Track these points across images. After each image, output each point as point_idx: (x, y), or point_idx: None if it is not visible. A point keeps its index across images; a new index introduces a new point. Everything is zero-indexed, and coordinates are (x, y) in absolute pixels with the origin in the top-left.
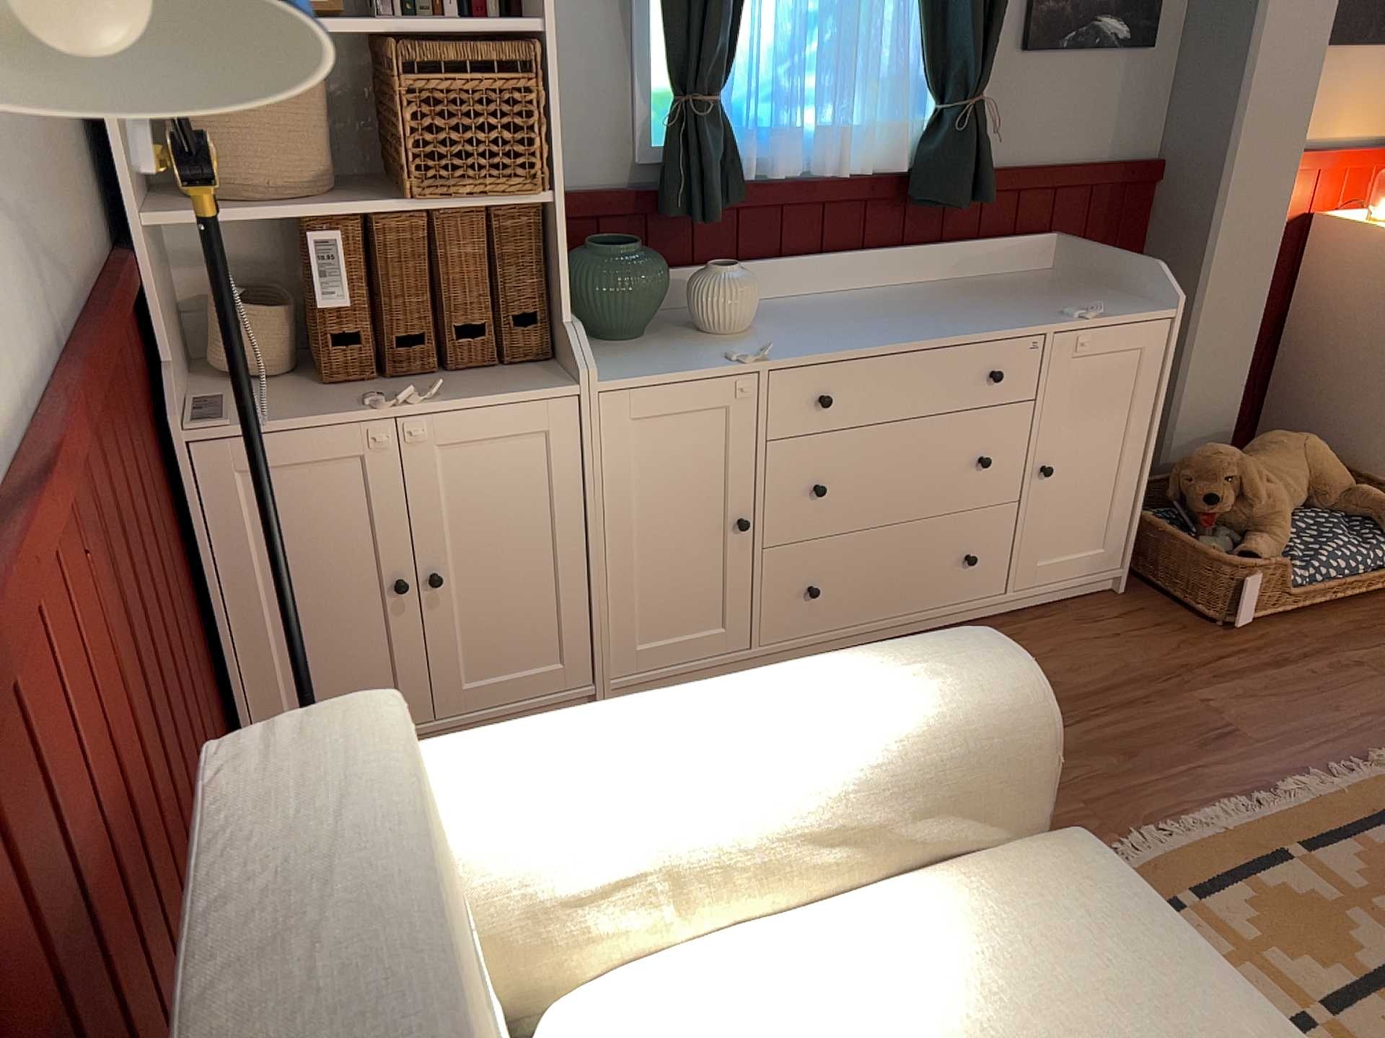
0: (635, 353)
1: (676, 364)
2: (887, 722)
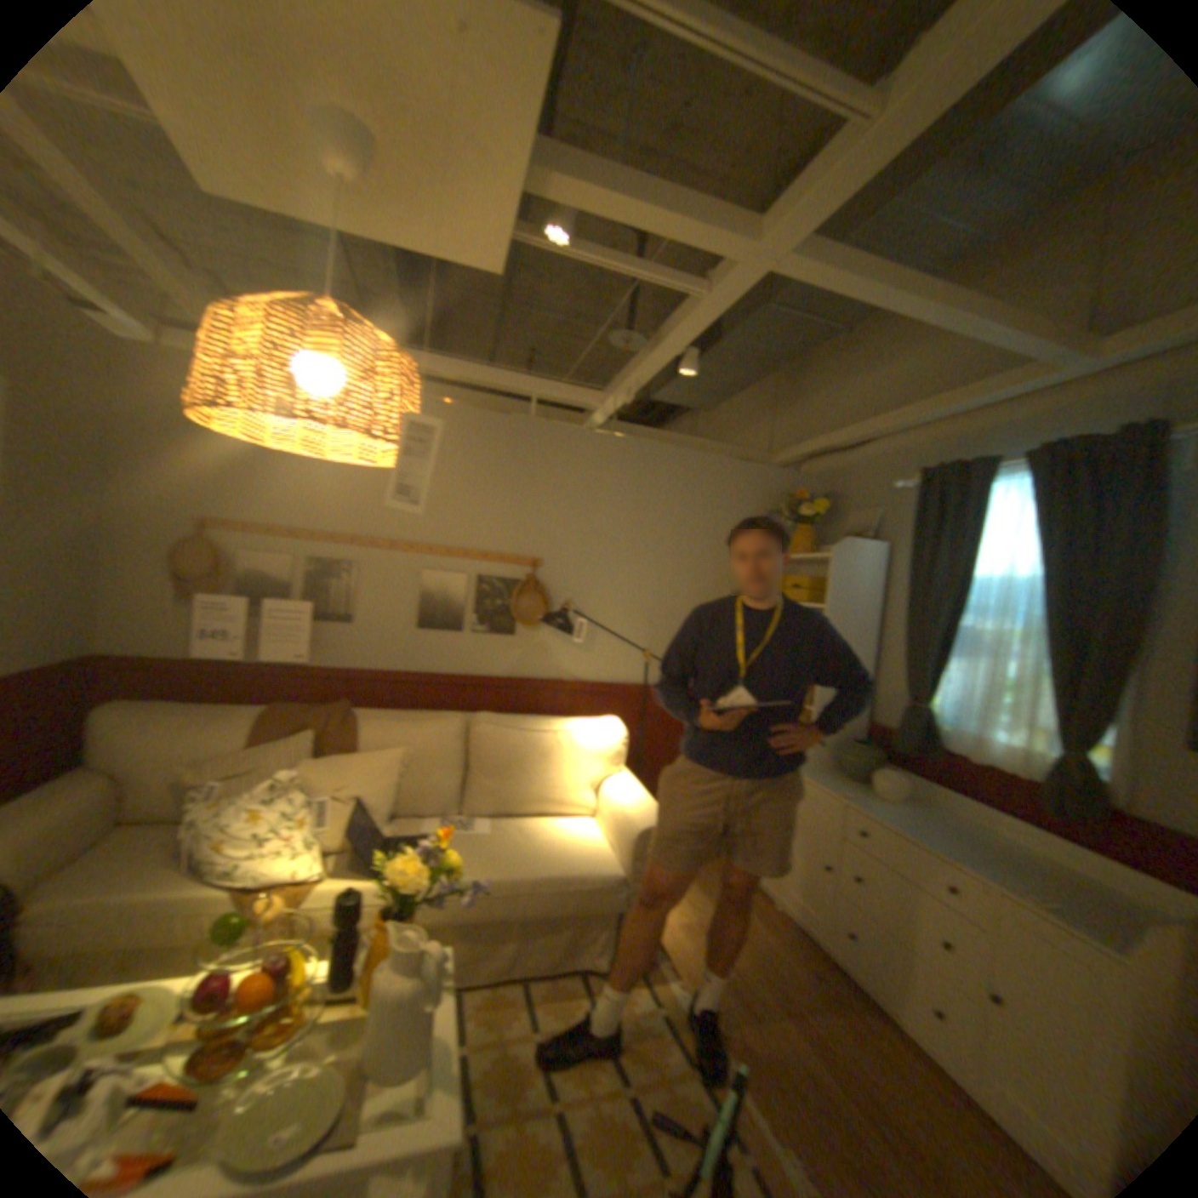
0: (835, 781)
1: (826, 786)
2: (627, 808)
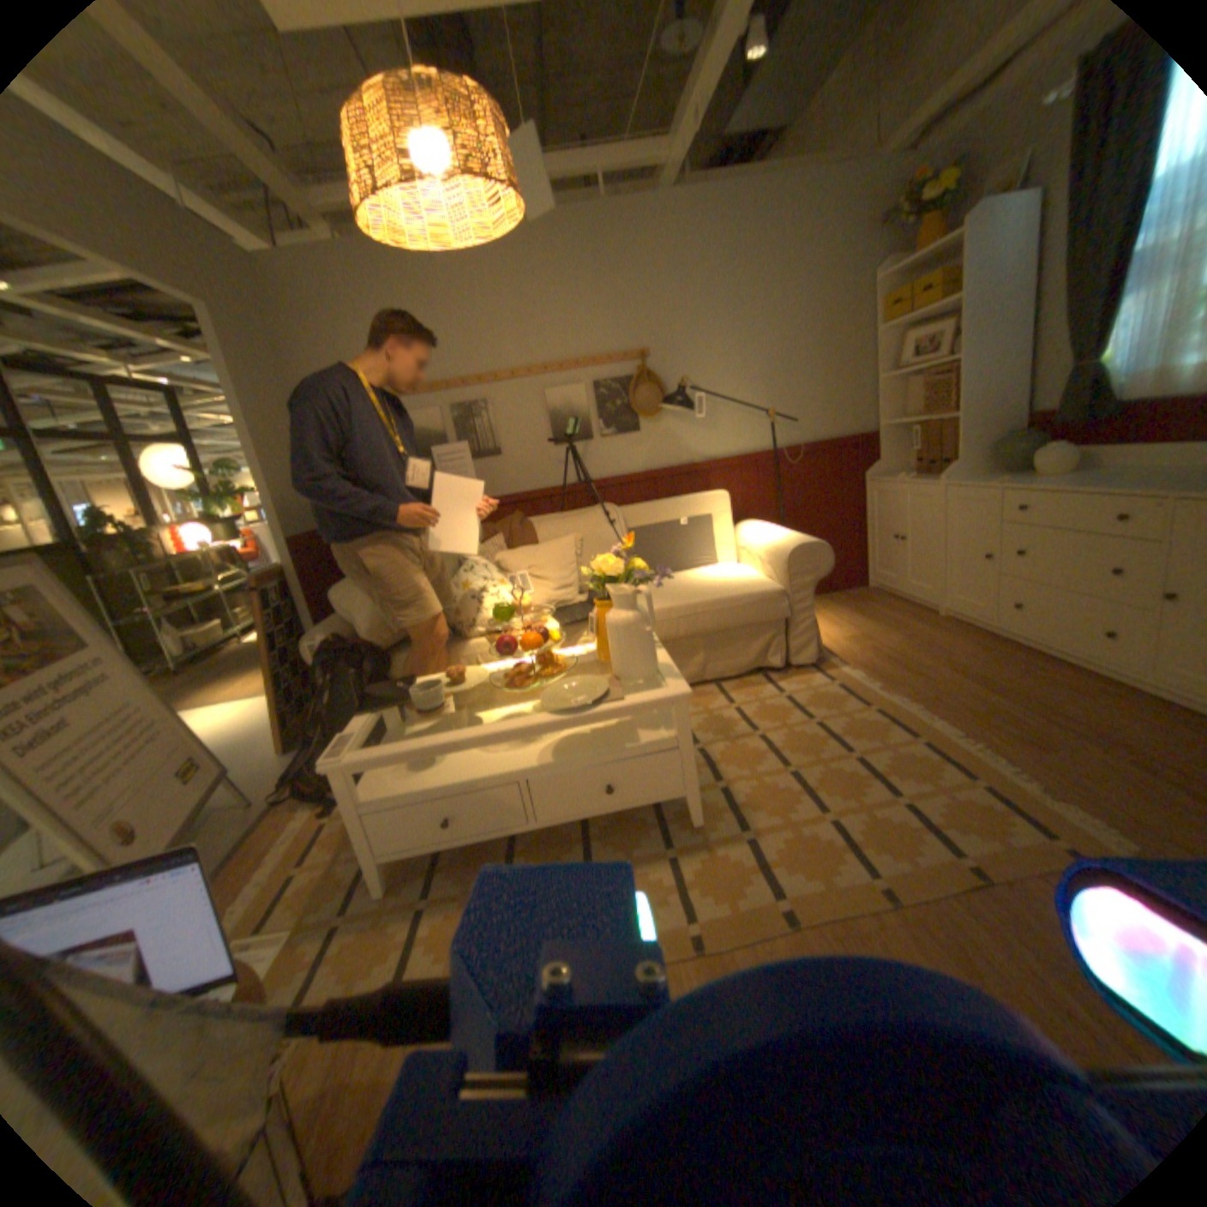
0: (991, 476)
1: (980, 480)
2: (776, 540)
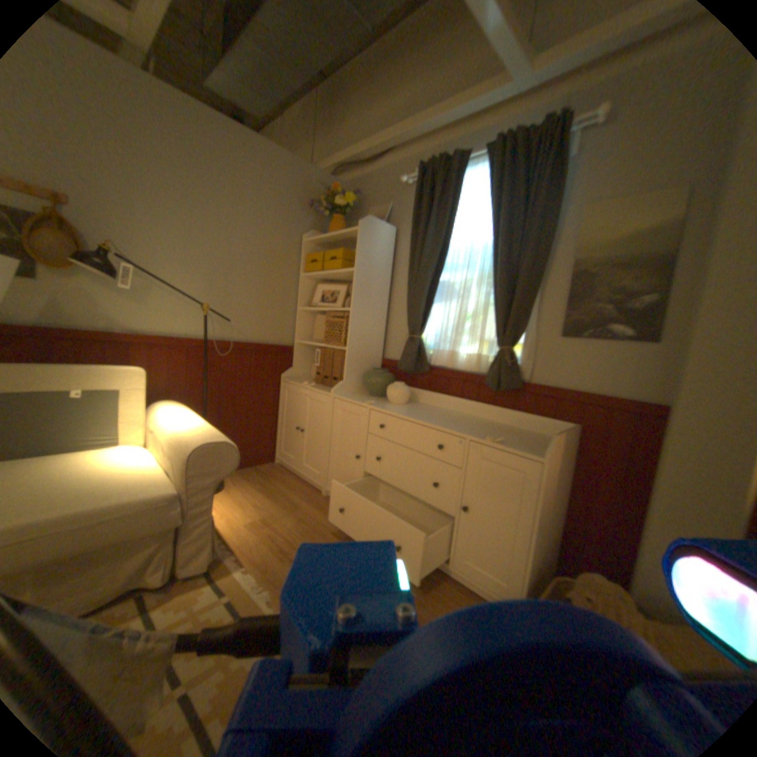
0: (362, 397)
1: (357, 399)
2: (183, 433)
